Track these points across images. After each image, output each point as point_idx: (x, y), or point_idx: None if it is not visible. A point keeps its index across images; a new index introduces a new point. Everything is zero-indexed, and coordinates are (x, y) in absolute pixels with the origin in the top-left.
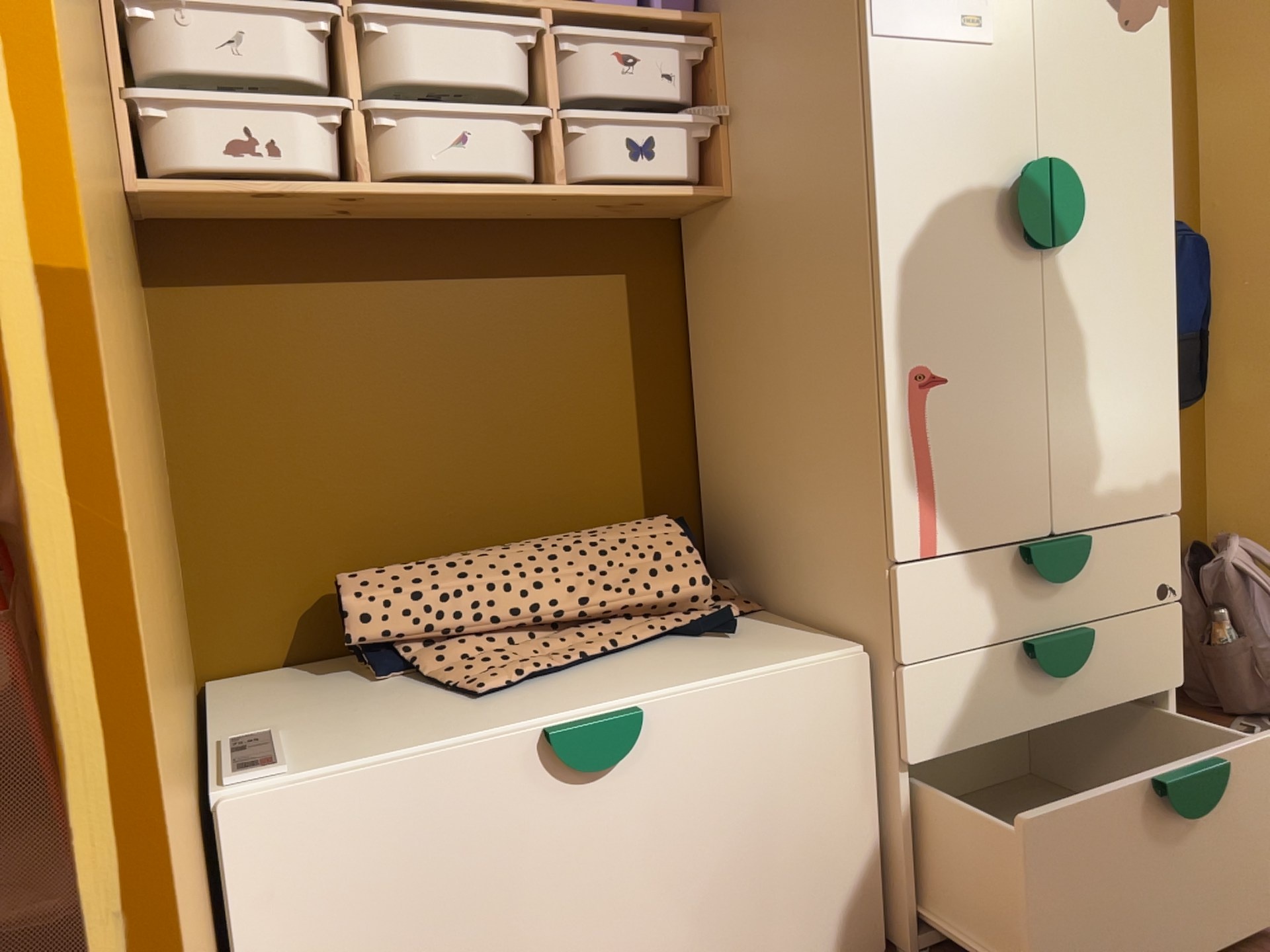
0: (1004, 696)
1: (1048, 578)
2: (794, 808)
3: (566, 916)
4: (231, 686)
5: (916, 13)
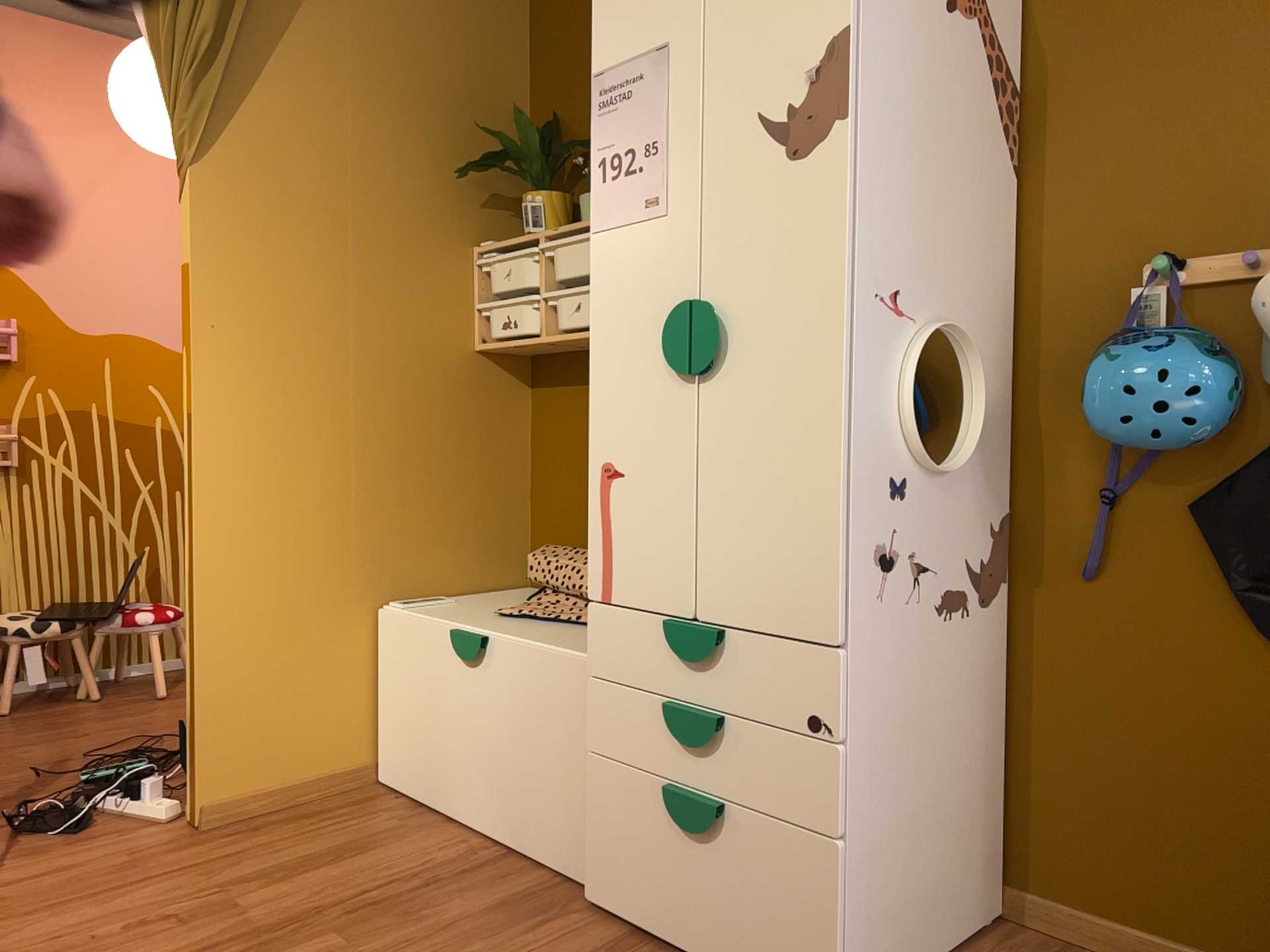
0: (651, 738)
1: (675, 653)
2: (549, 743)
3: (457, 730)
4: (521, 590)
5: (616, 208)
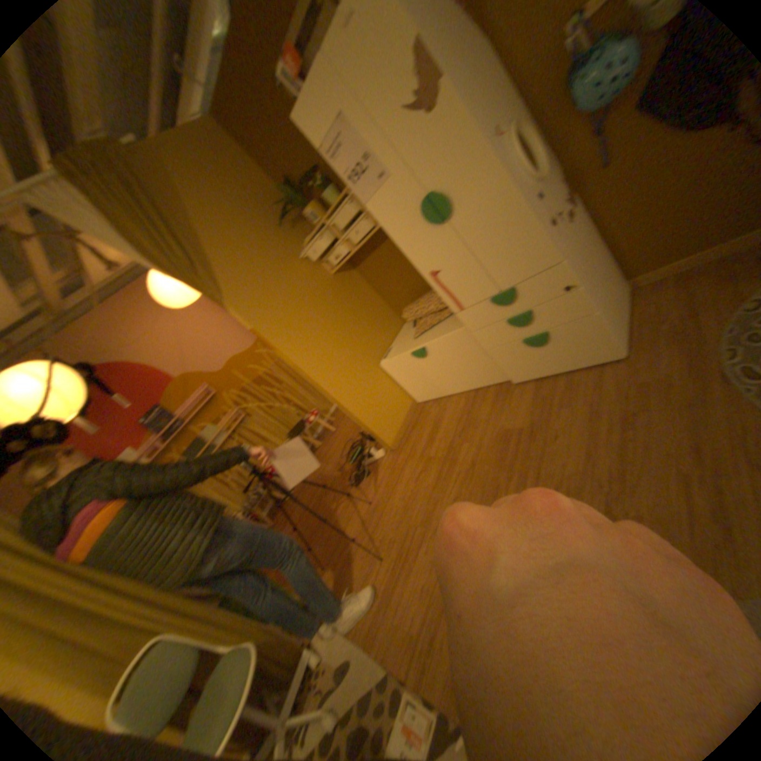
0: (507, 331)
1: (501, 304)
2: (468, 356)
3: (434, 374)
4: (404, 325)
5: (368, 188)
